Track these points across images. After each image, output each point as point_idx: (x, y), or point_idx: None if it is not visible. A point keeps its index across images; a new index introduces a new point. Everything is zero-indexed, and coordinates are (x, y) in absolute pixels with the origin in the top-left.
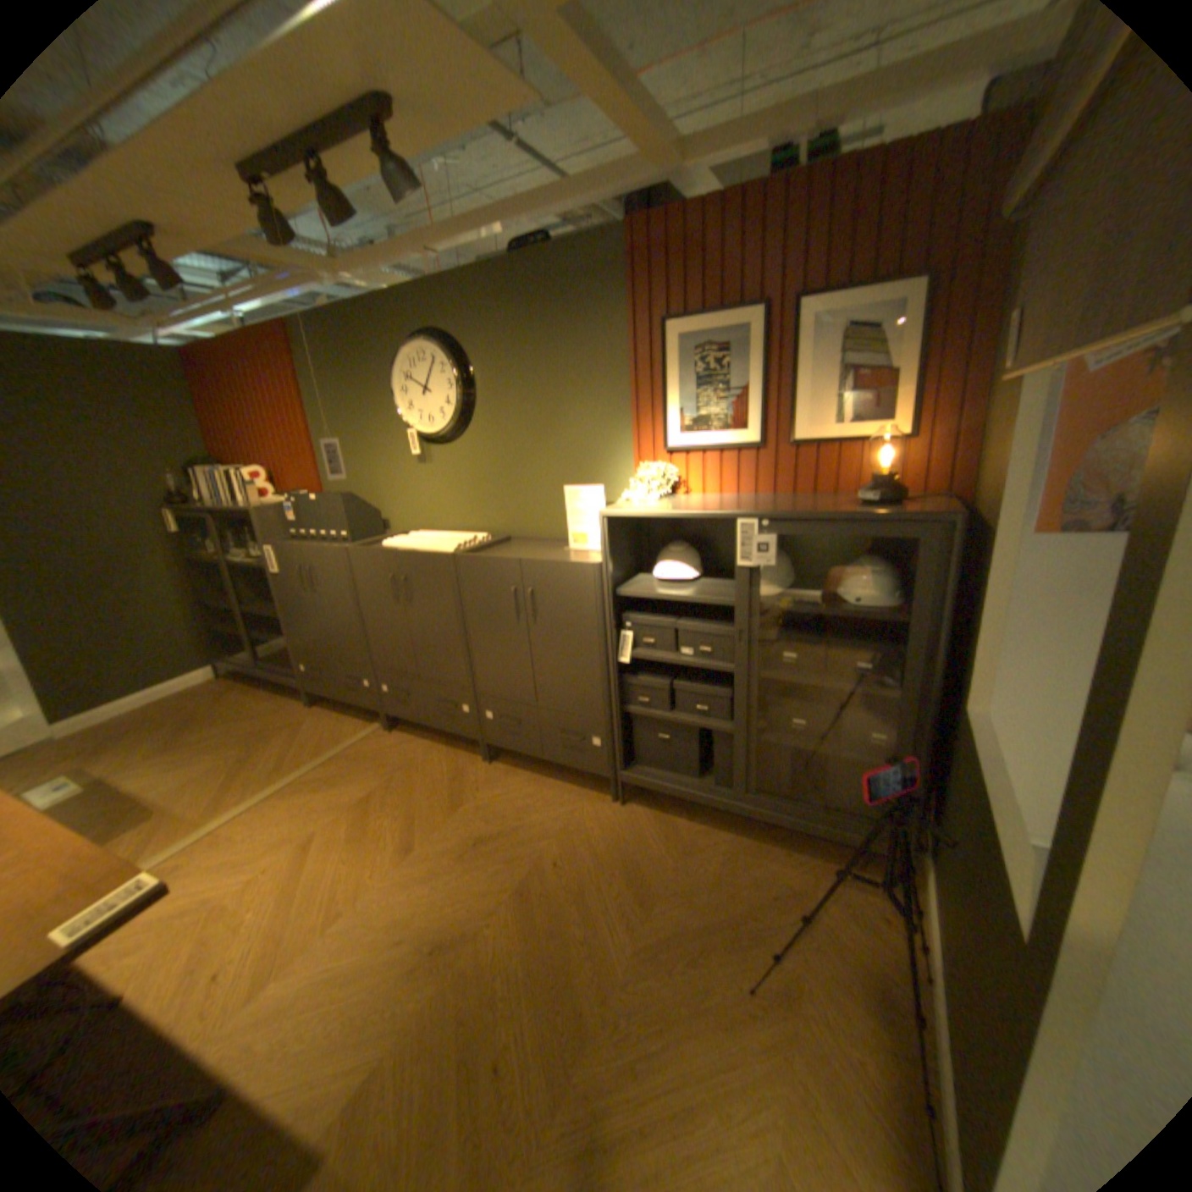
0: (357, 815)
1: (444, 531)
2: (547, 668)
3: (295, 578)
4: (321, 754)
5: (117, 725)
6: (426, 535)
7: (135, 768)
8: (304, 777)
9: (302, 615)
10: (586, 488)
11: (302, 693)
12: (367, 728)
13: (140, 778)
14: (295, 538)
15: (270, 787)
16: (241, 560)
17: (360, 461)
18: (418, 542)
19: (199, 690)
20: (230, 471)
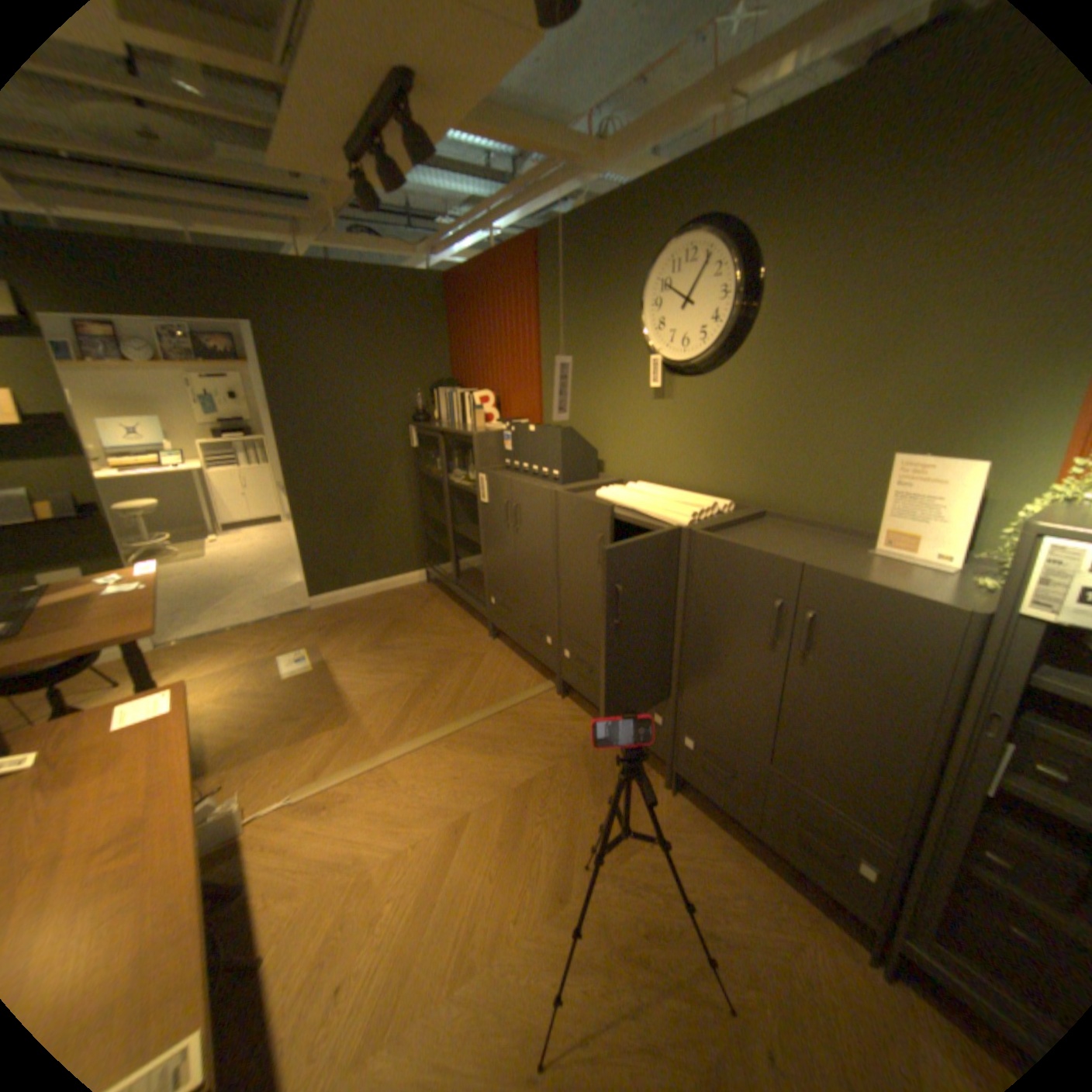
0: (515, 809)
1: (668, 484)
2: (806, 730)
3: (501, 512)
4: (494, 703)
5: (351, 609)
6: (648, 490)
7: (351, 660)
8: (474, 728)
9: (502, 551)
10: (947, 459)
11: (490, 623)
12: (542, 684)
13: (351, 672)
14: (508, 469)
15: (443, 728)
16: (460, 482)
17: (585, 392)
18: (639, 498)
19: (413, 591)
20: (465, 395)
